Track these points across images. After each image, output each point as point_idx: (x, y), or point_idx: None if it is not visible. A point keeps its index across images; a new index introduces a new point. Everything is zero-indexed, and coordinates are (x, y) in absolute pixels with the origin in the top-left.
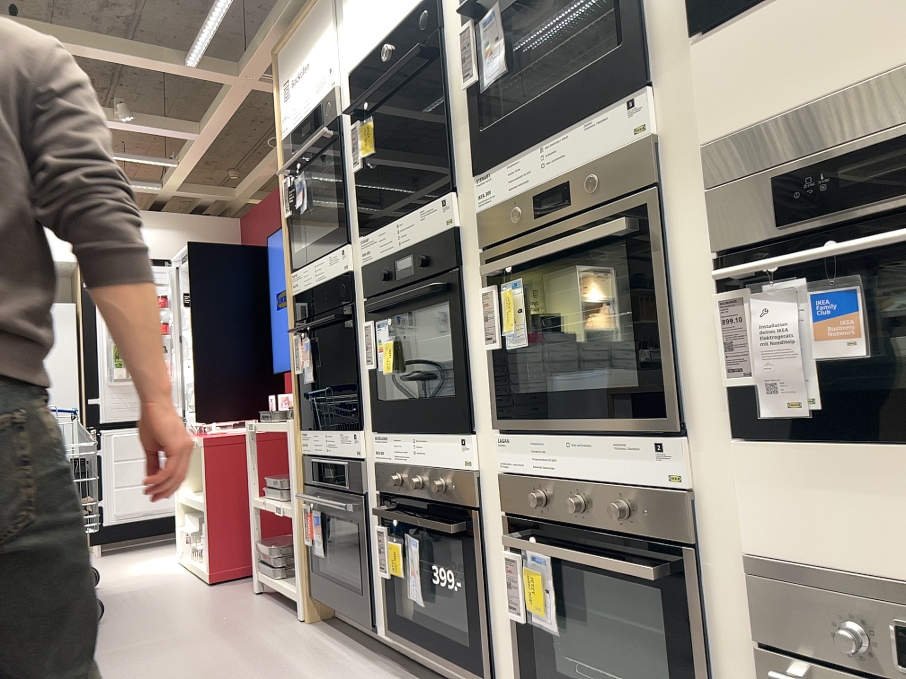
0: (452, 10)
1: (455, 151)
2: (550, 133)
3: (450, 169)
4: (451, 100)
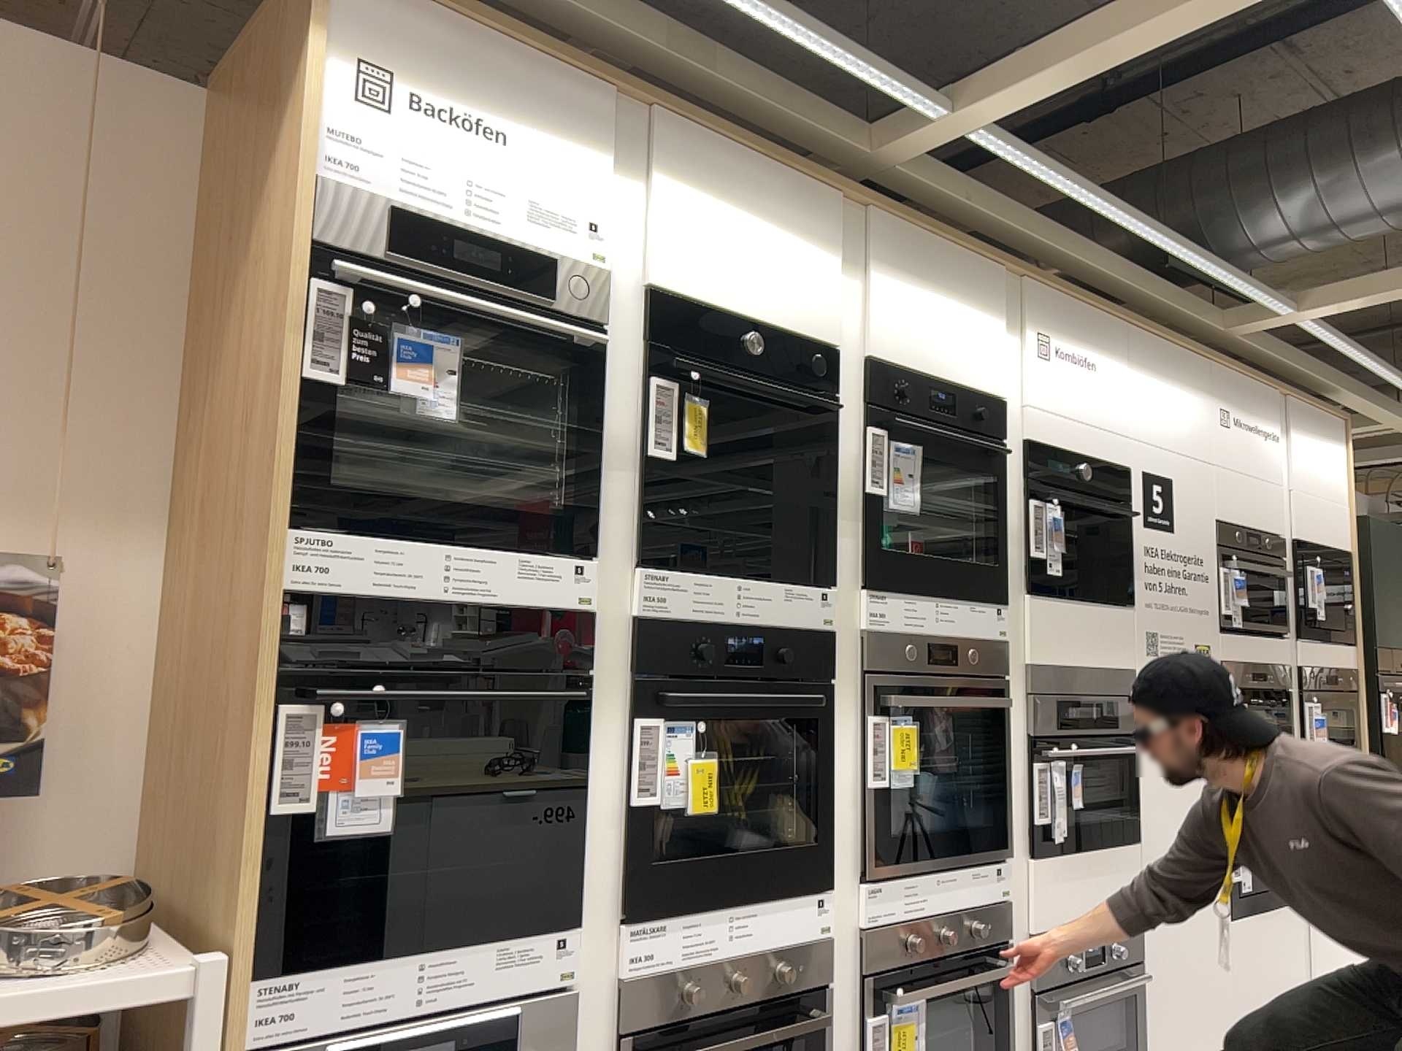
0: (844, 390)
1: (831, 542)
2: (937, 592)
3: (825, 559)
4: (832, 483)
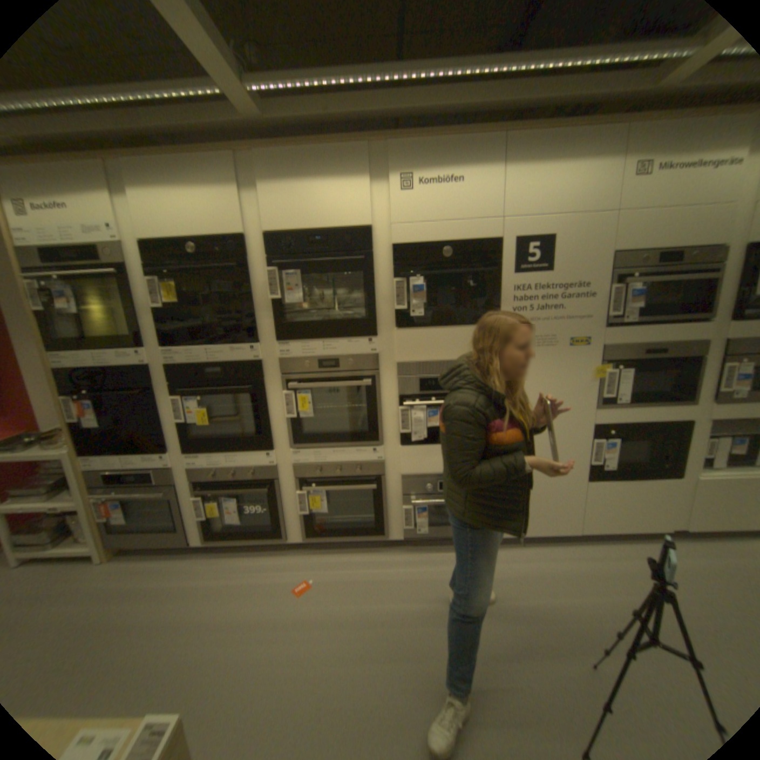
0: (256, 252)
1: (258, 325)
2: (329, 339)
3: (255, 333)
4: (255, 298)
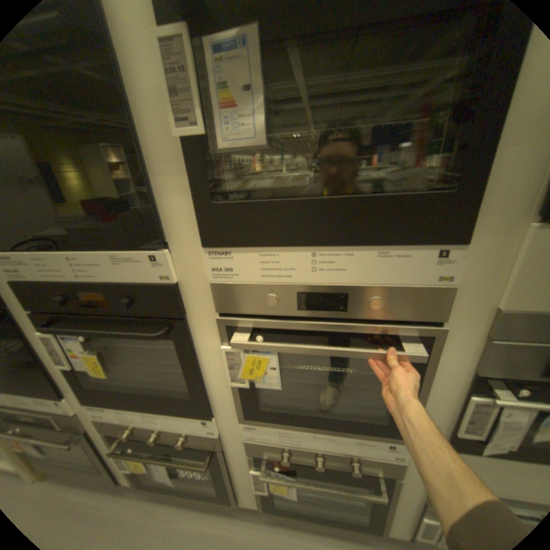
0: None
1: (161, 203)
2: (331, 242)
3: (156, 223)
4: (143, 133)
